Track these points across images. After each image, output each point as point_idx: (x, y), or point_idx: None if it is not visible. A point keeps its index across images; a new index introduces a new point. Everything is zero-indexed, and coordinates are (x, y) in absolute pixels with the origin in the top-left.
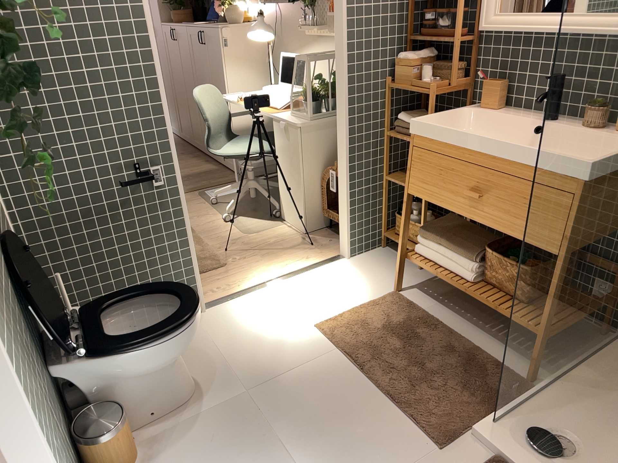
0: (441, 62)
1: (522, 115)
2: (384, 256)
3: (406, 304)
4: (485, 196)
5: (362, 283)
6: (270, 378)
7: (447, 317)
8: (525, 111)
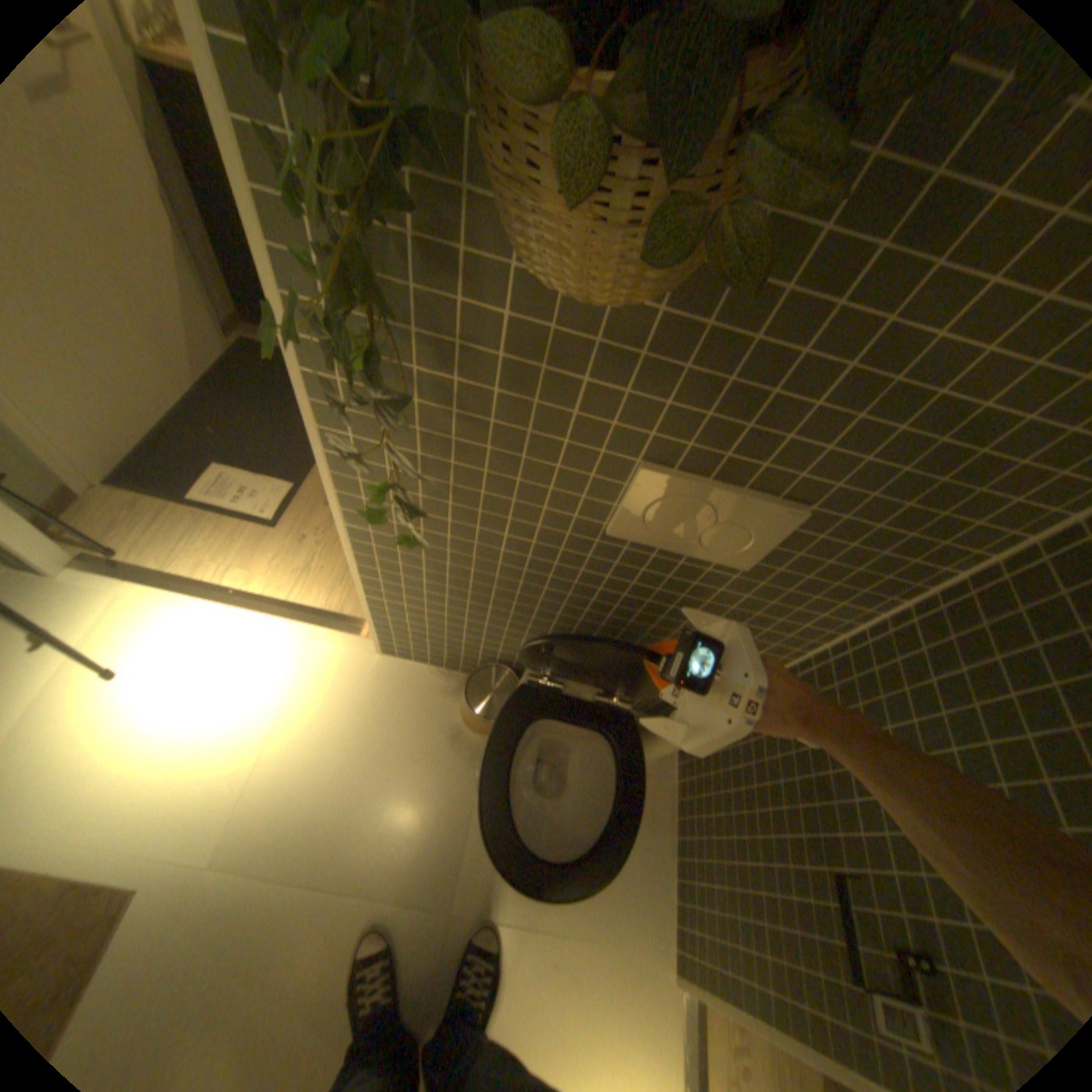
0: None
1: None
2: None
3: None
4: None
5: None
6: (440, 979)
7: None
8: None
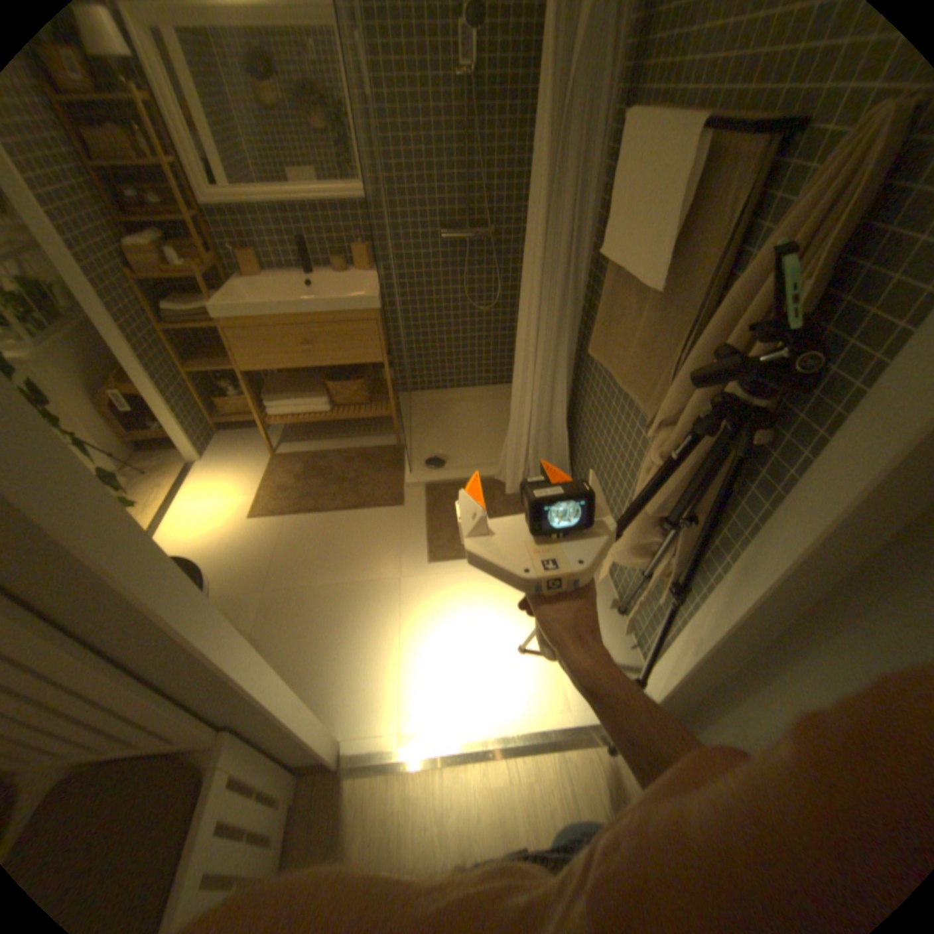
0: (166, 240)
1: (283, 275)
2: (228, 439)
3: (290, 457)
4: (306, 346)
5: (239, 467)
6: (267, 570)
7: (326, 445)
8: (281, 271)
